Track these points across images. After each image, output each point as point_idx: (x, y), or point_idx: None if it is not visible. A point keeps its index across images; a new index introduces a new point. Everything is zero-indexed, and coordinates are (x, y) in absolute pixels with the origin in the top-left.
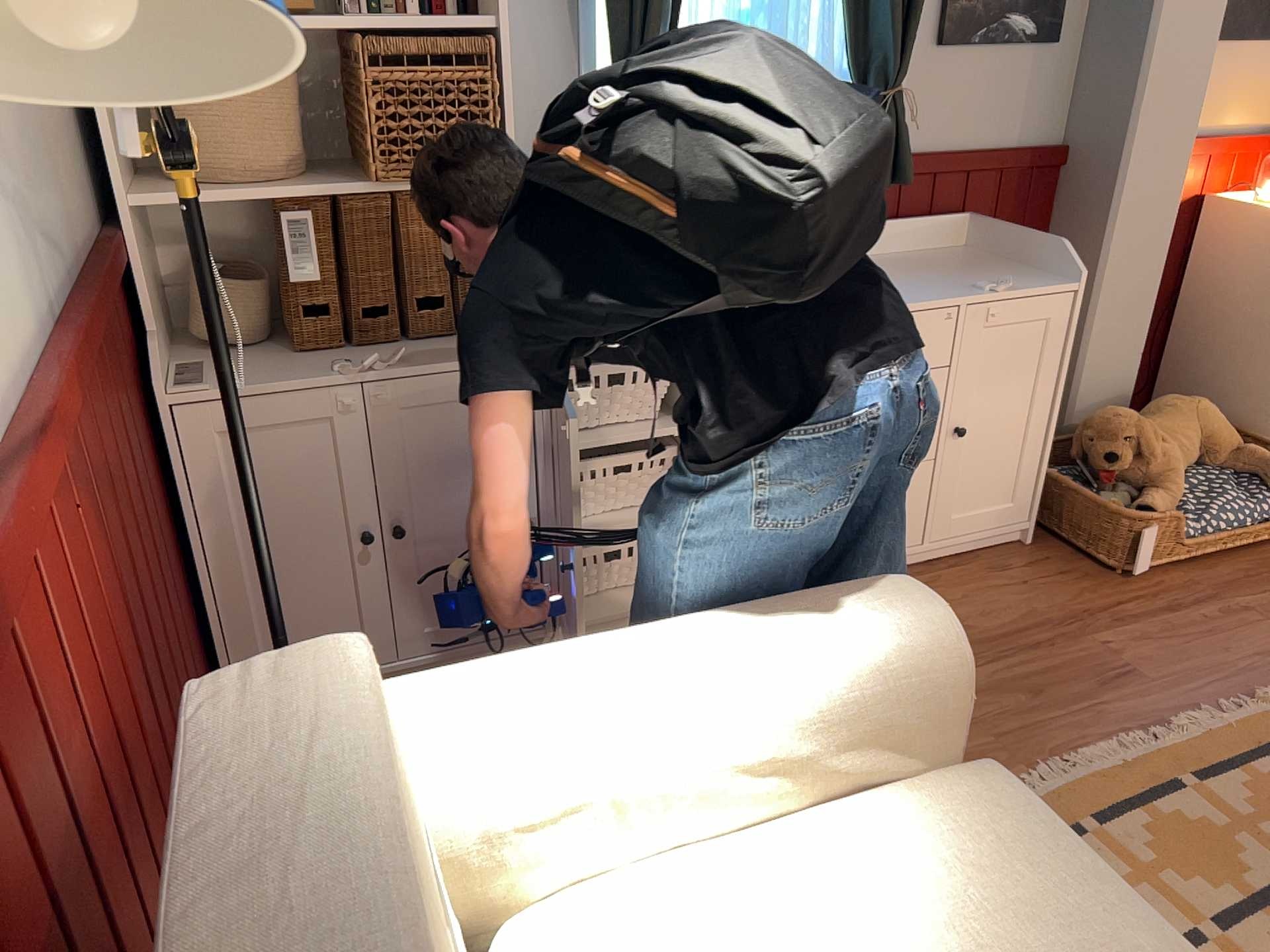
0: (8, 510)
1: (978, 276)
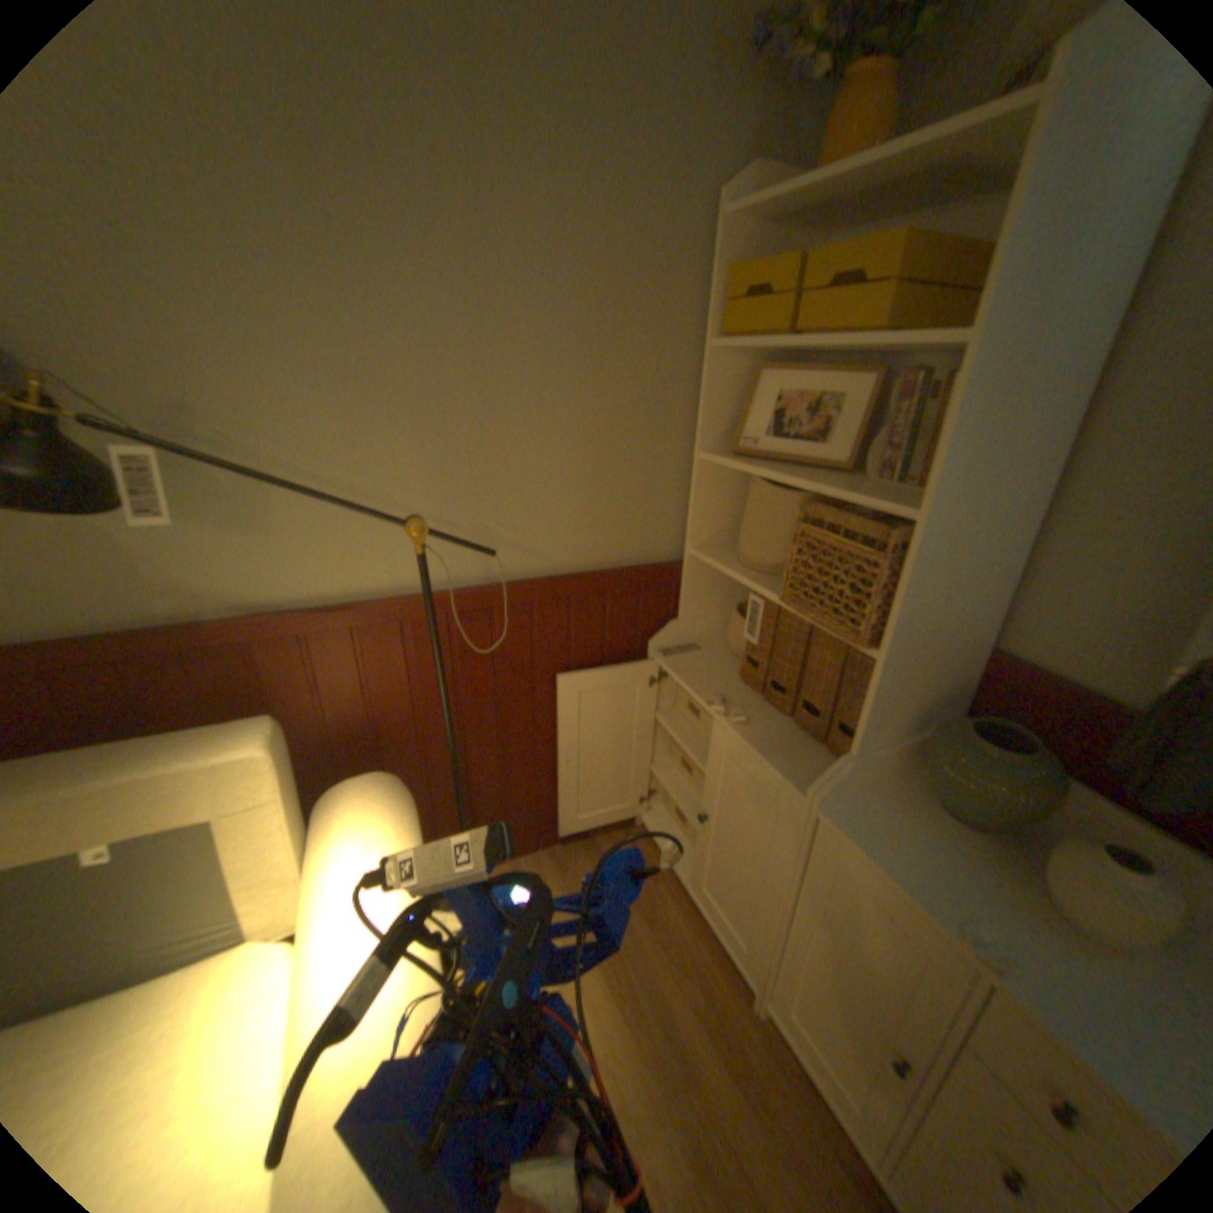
0: (288, 625)
1: None
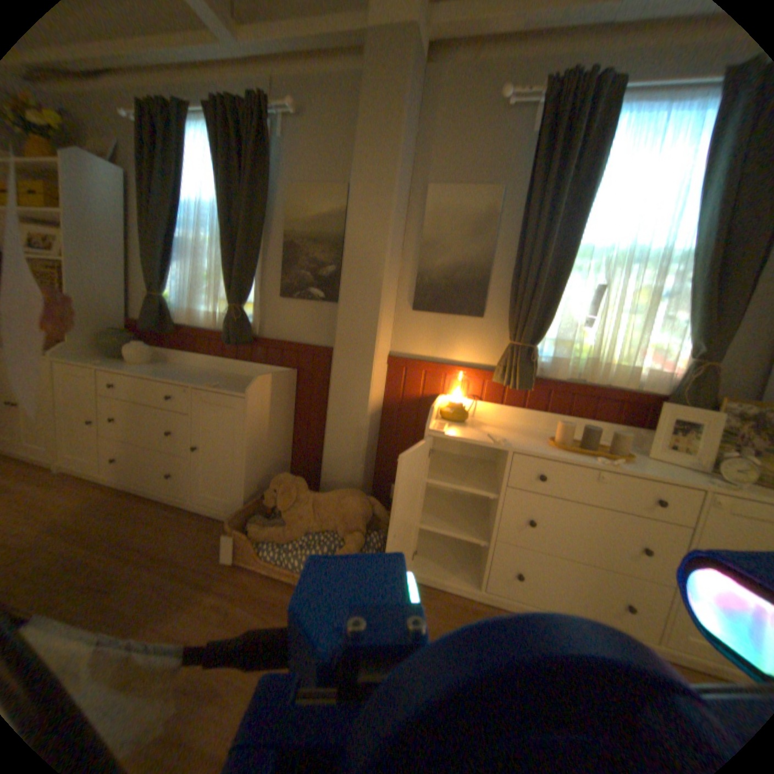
0: None
1: (234, 385)
